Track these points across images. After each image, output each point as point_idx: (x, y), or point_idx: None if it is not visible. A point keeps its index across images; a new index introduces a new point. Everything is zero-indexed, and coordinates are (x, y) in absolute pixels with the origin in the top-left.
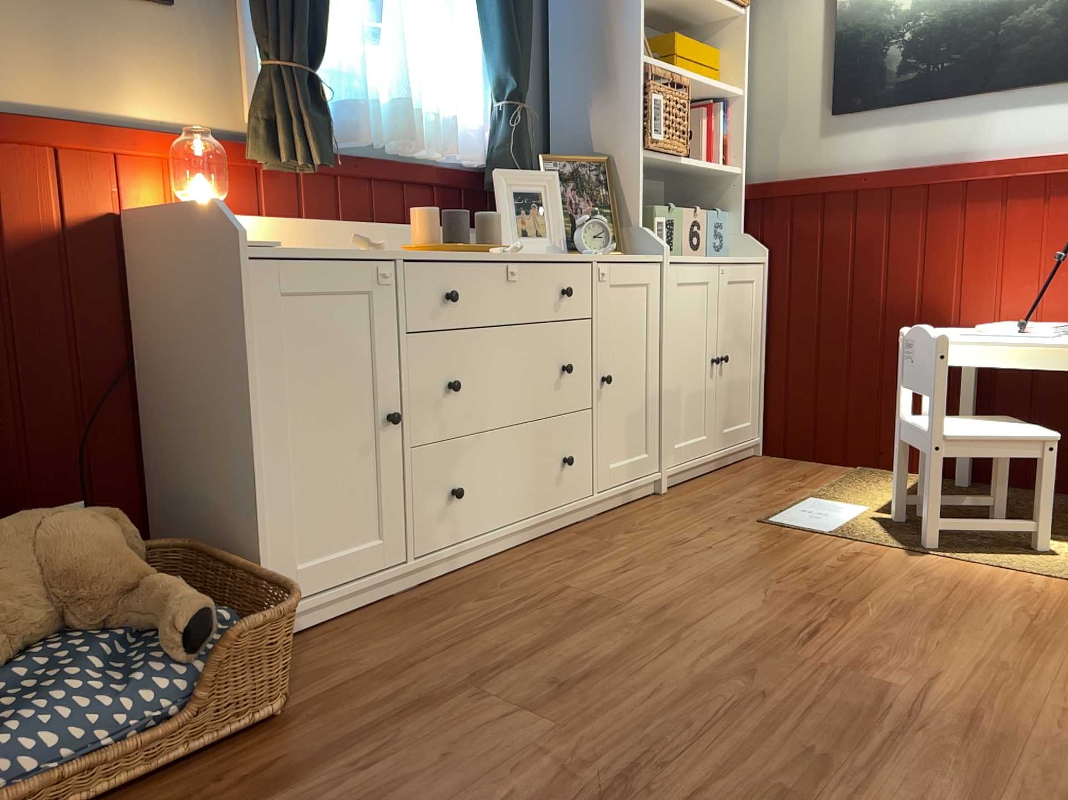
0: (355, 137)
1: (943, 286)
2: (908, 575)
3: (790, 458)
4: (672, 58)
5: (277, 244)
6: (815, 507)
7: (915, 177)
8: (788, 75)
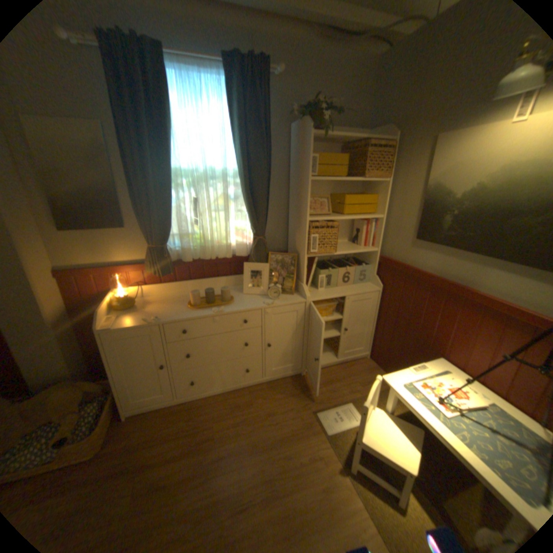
0: (184, 259)
1: (446, 339)
2: (322, 489)
3: (377, 366)
4: (343, 205)
5: (110, 327)
6: (343, 413)
7: (444, 285)
8: (404, 212)
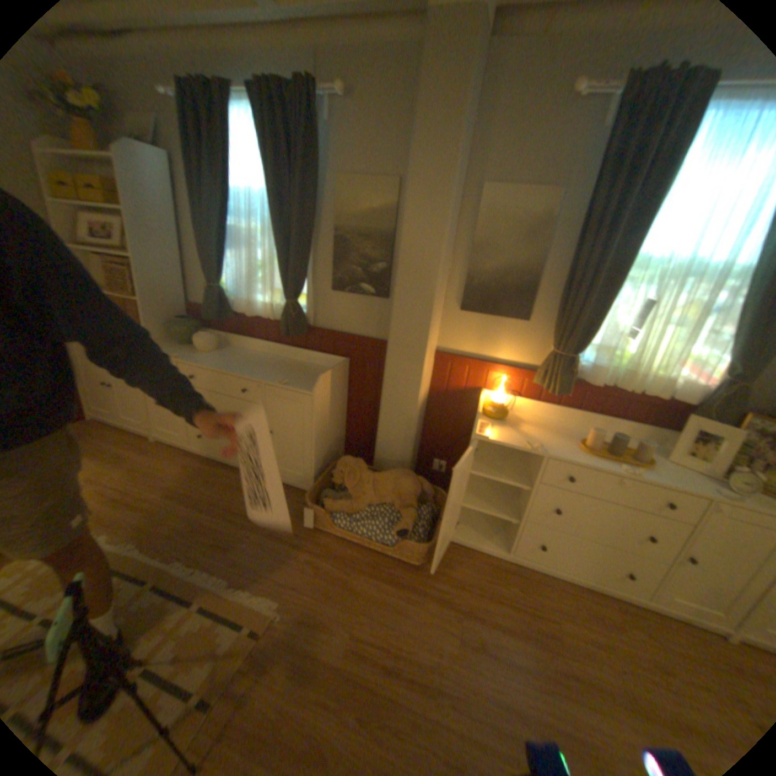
0: (593, 382)
1: None
2: None
3: None
4: None
5: (489, 437)
6: None
7: None
8: None
